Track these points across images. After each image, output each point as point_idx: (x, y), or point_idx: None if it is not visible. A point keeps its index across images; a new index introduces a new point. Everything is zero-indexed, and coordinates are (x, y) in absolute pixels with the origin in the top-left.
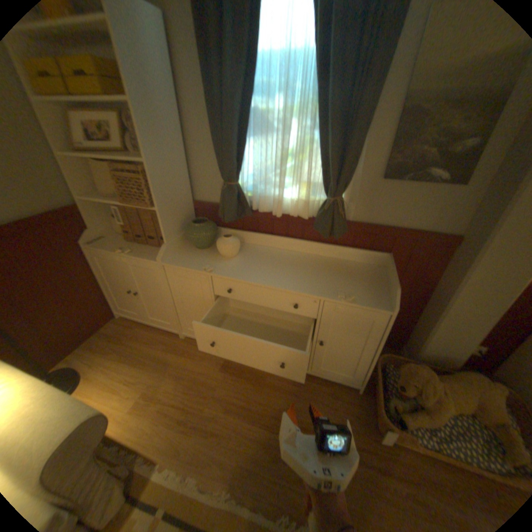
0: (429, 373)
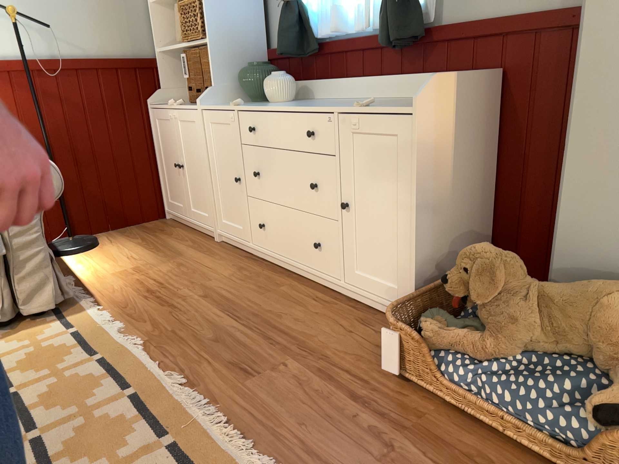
0: (501, 253)
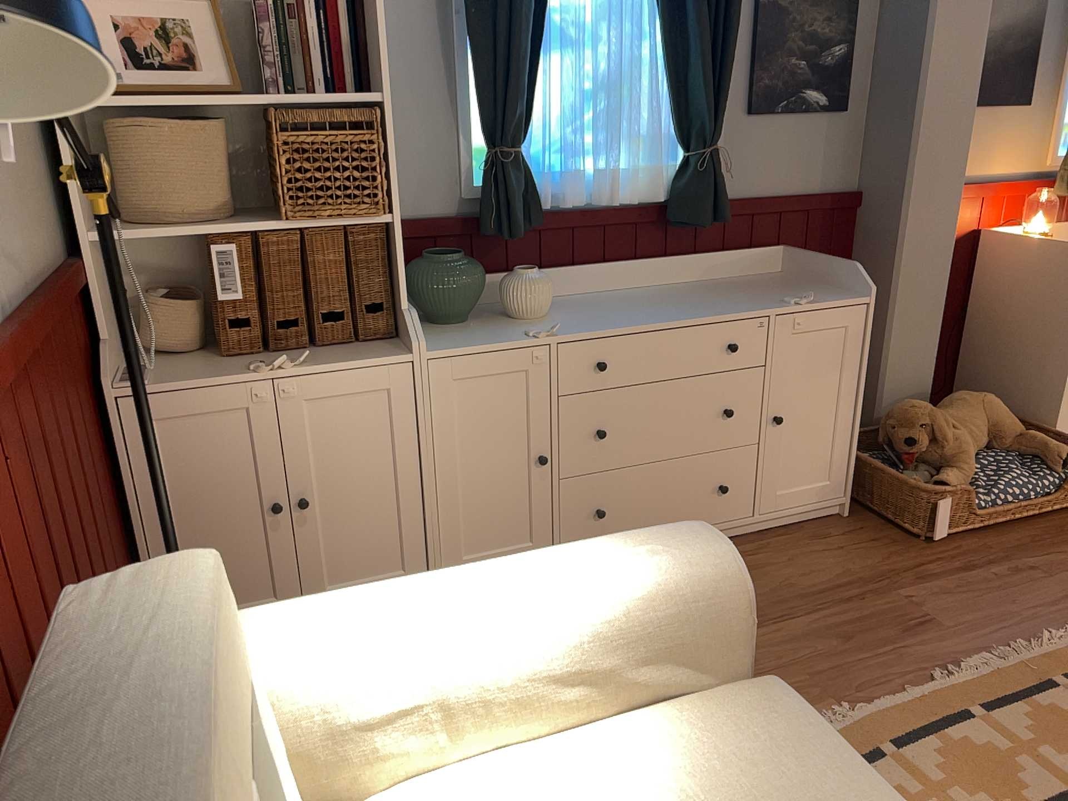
0: (923, 405)
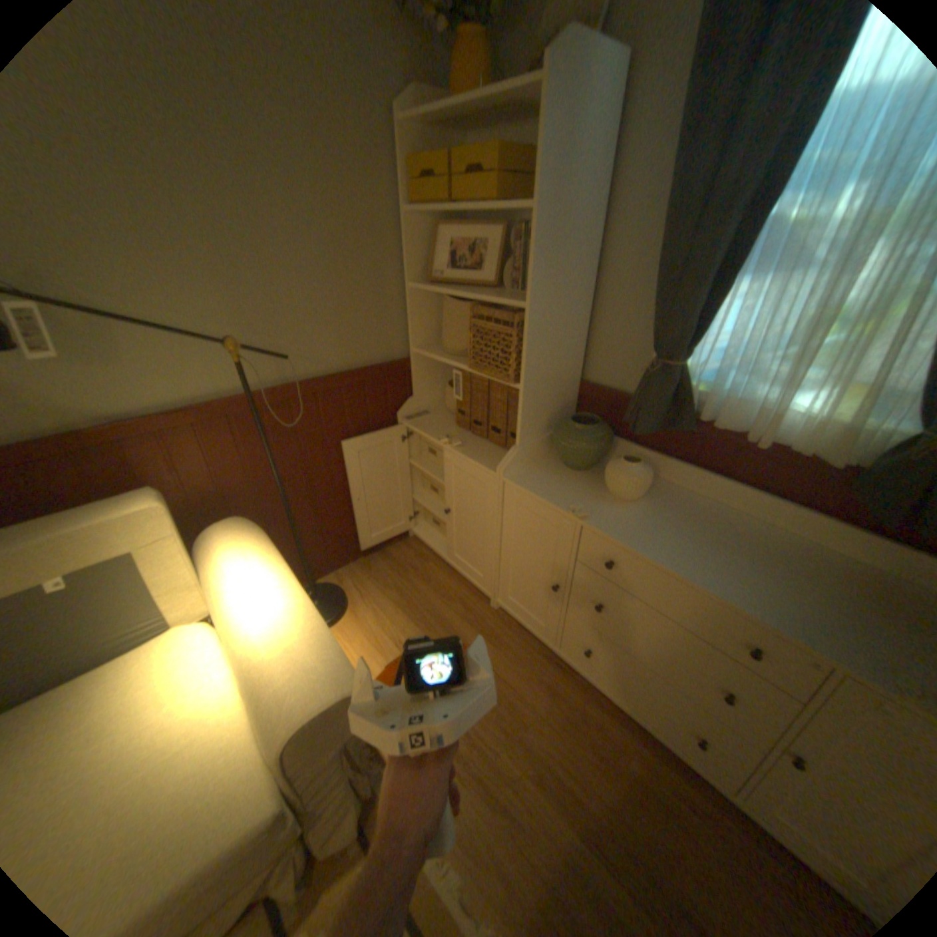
0: None
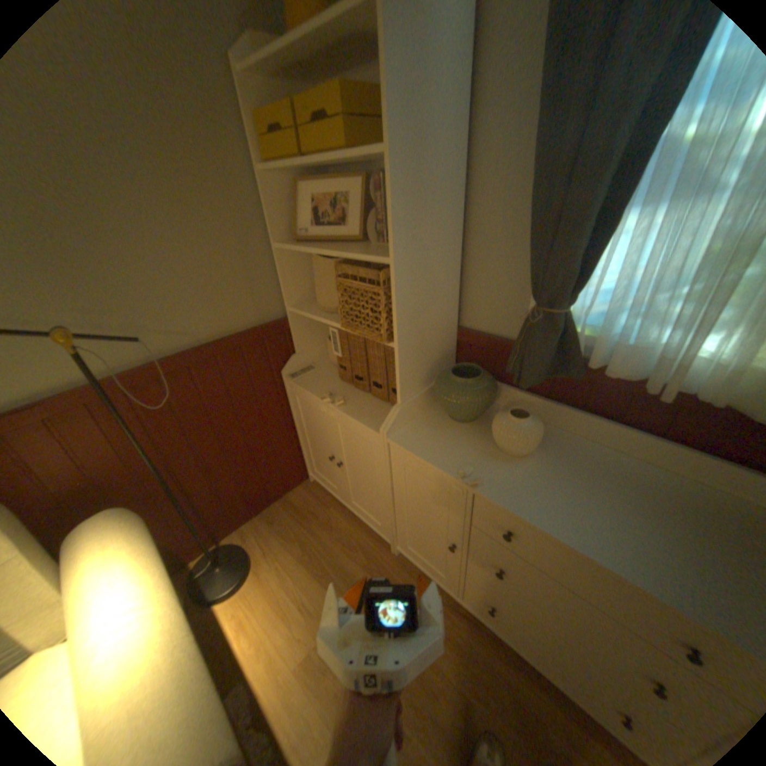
0: None
